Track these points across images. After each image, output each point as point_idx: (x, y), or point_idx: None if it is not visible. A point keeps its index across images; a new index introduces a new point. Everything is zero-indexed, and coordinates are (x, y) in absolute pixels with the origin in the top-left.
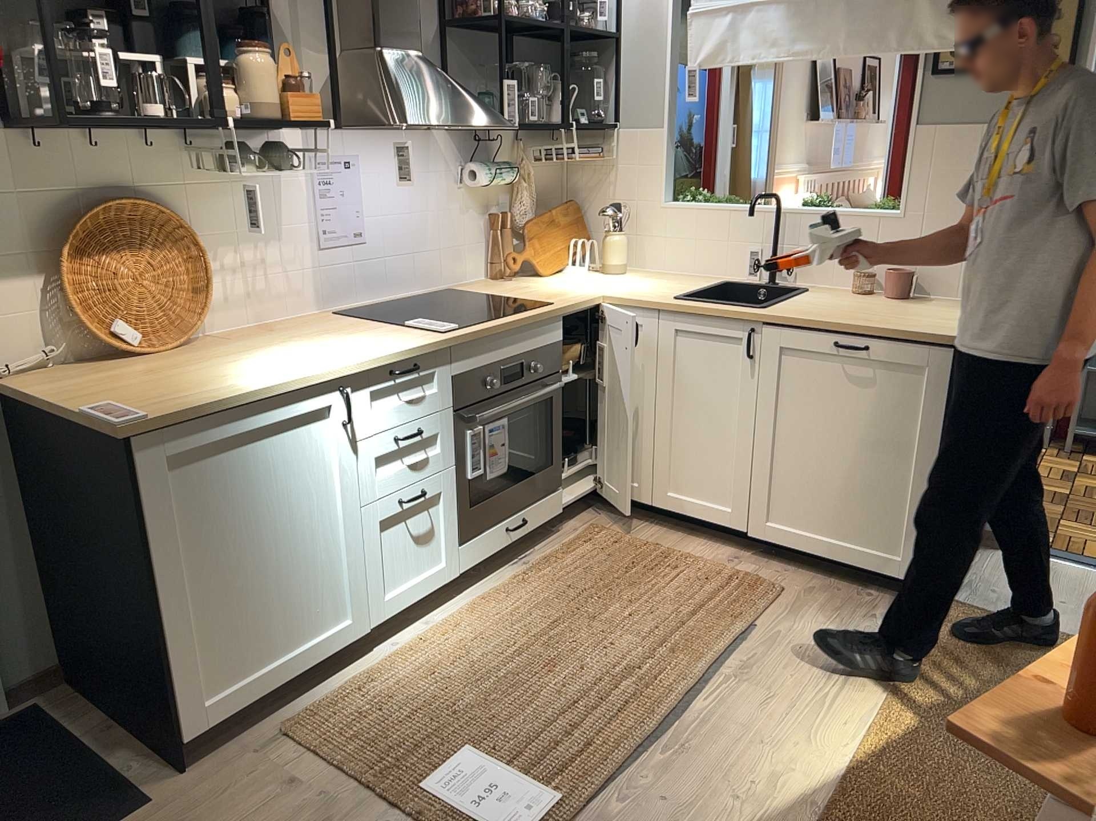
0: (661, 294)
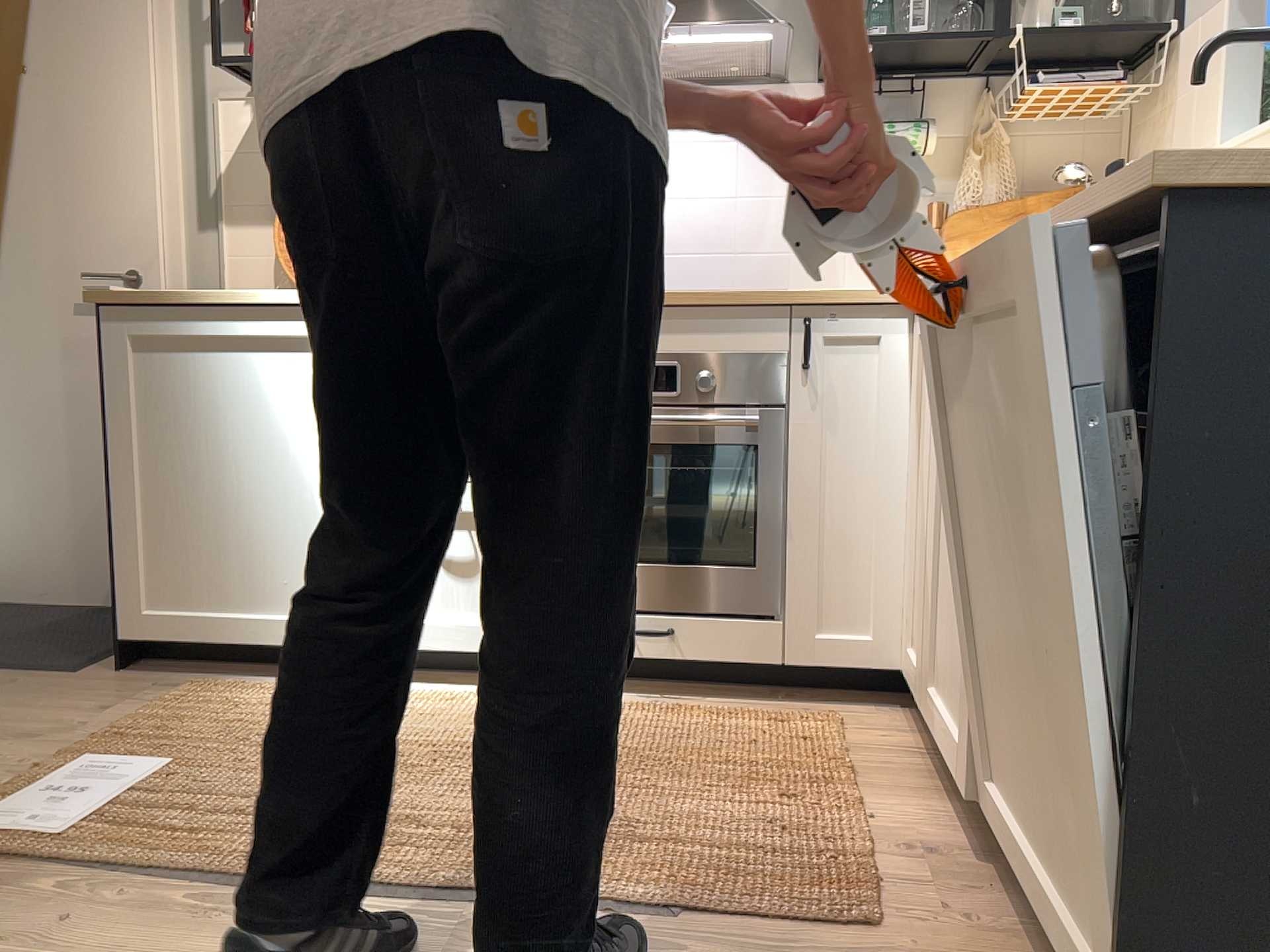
0: None
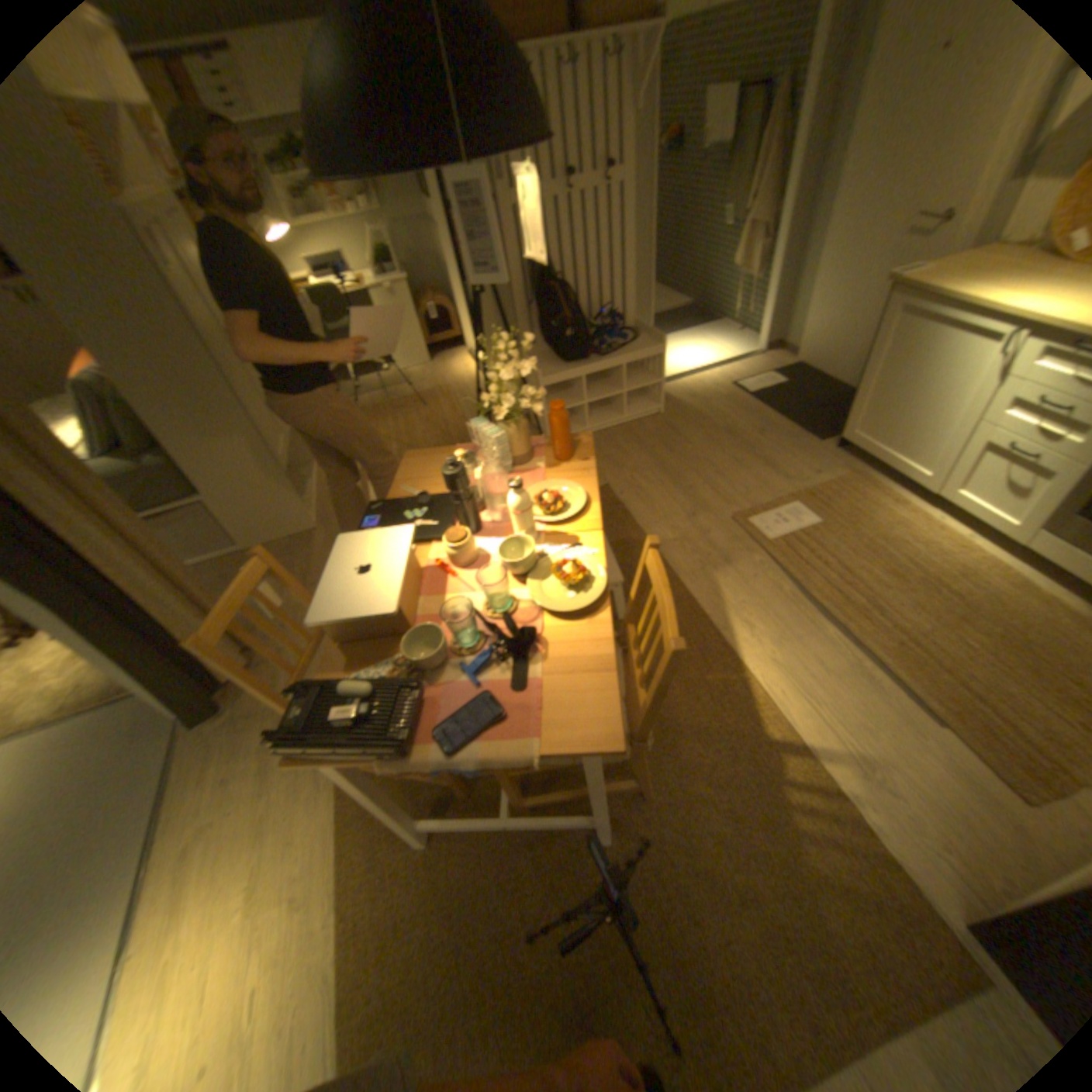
0: None
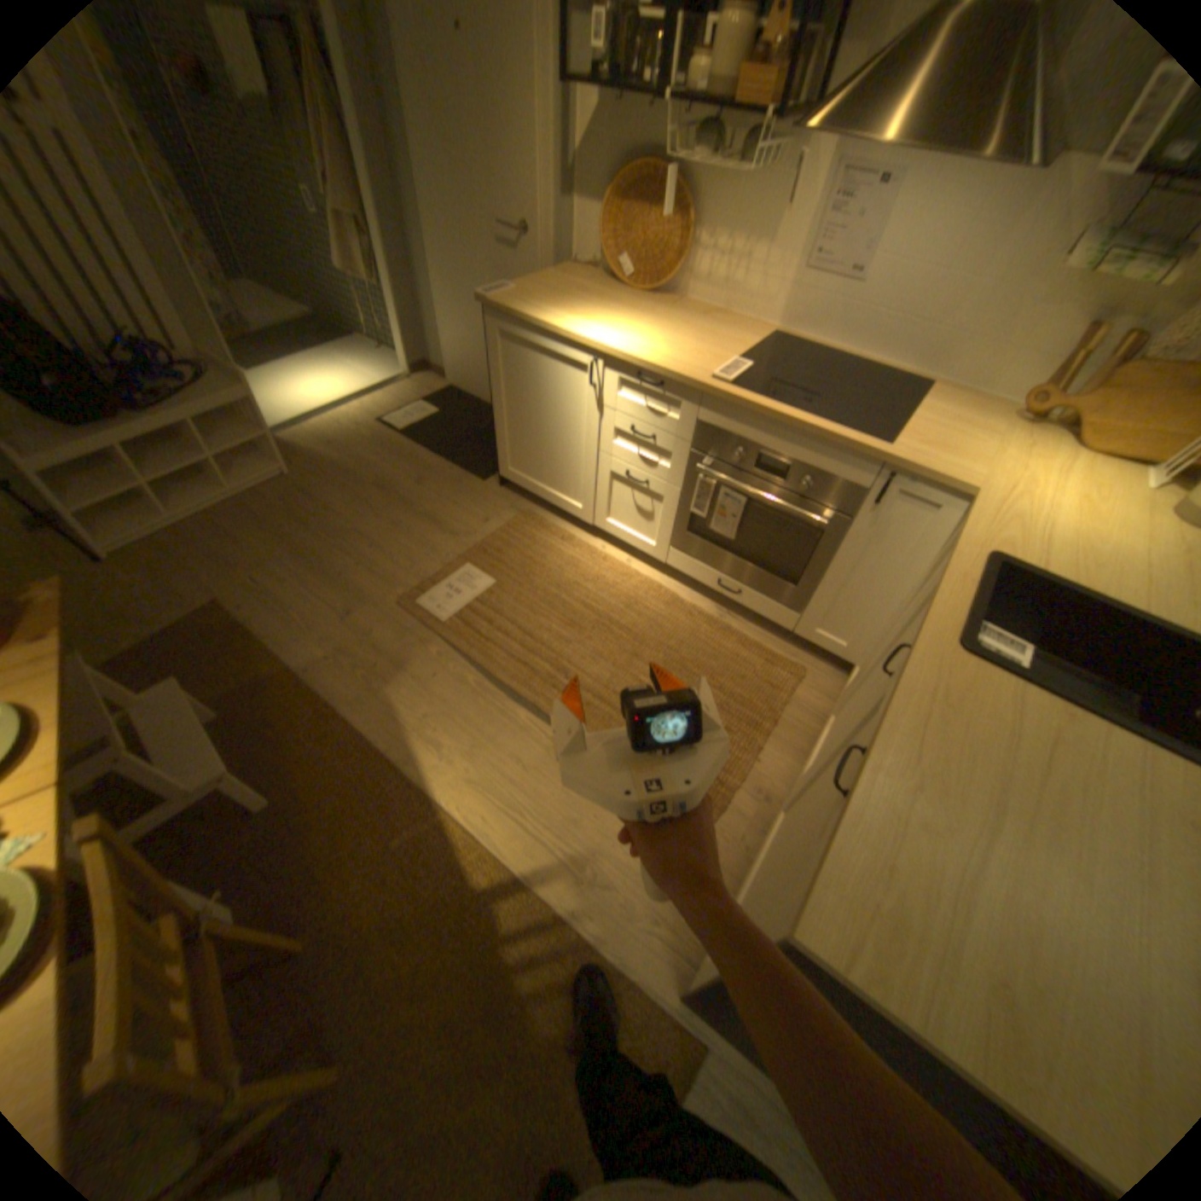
0: (1022, 546)
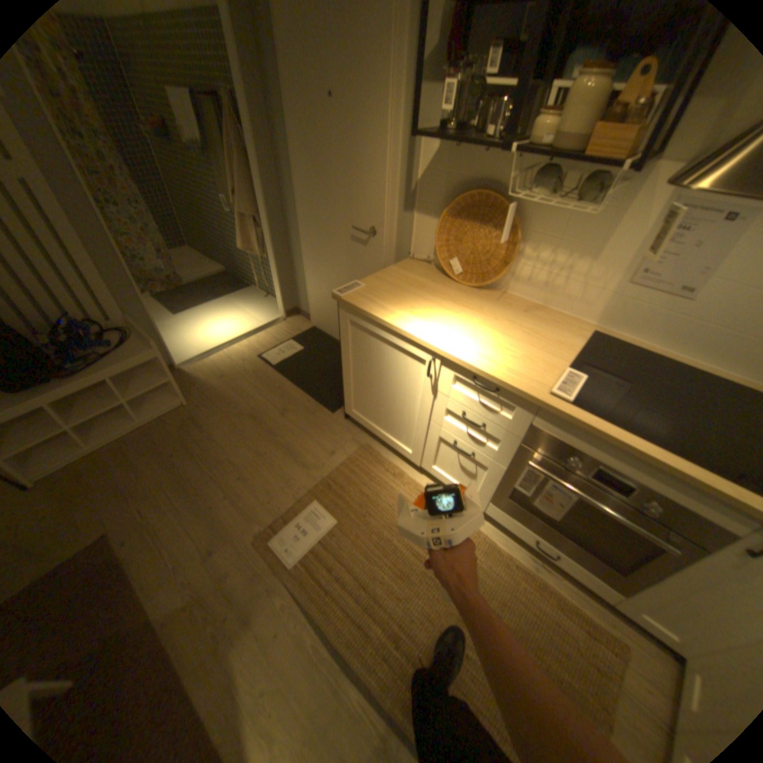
0: None
